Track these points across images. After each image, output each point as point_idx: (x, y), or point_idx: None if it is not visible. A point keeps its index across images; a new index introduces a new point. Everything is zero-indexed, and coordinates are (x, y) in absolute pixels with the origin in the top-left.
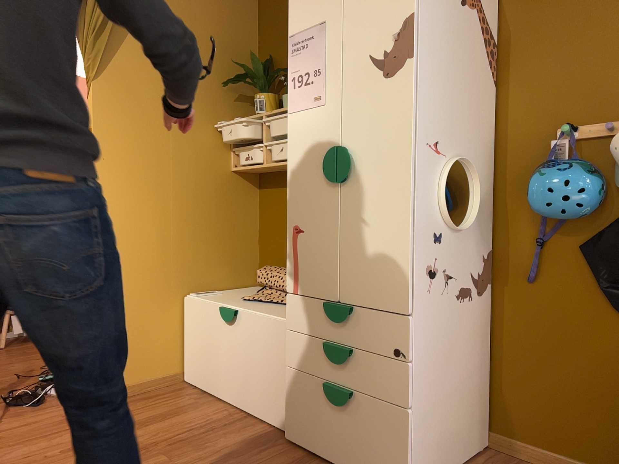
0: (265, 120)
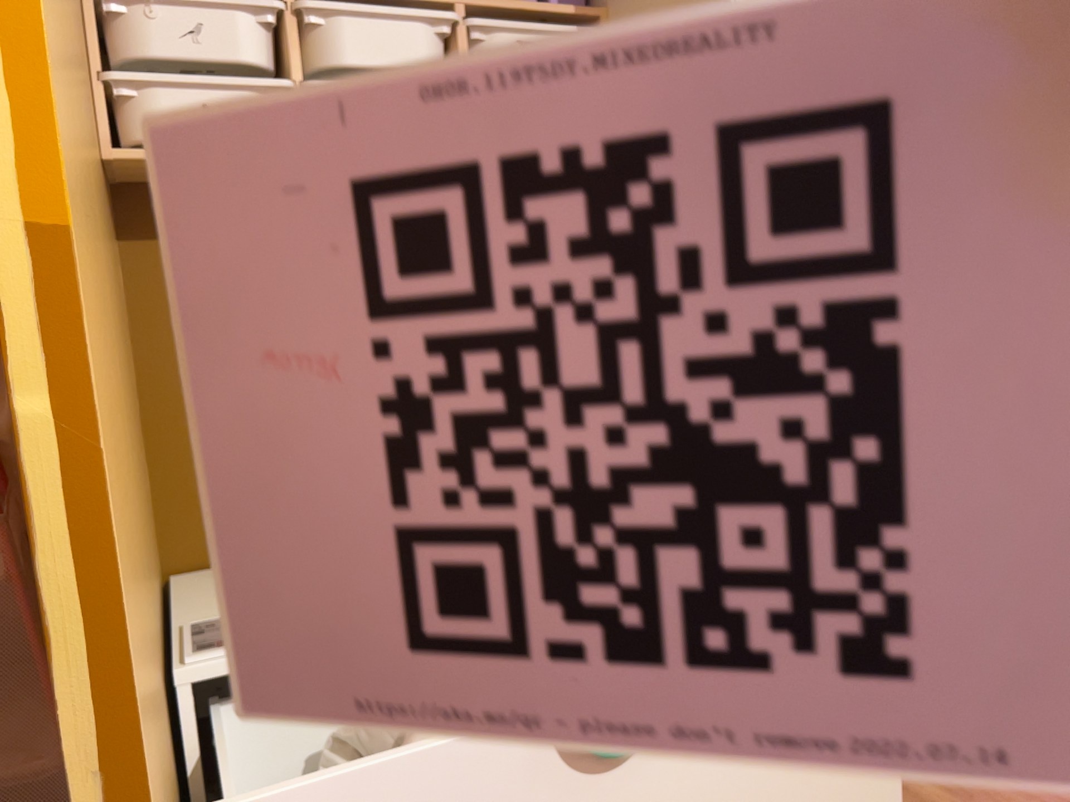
0: (309, 7)
